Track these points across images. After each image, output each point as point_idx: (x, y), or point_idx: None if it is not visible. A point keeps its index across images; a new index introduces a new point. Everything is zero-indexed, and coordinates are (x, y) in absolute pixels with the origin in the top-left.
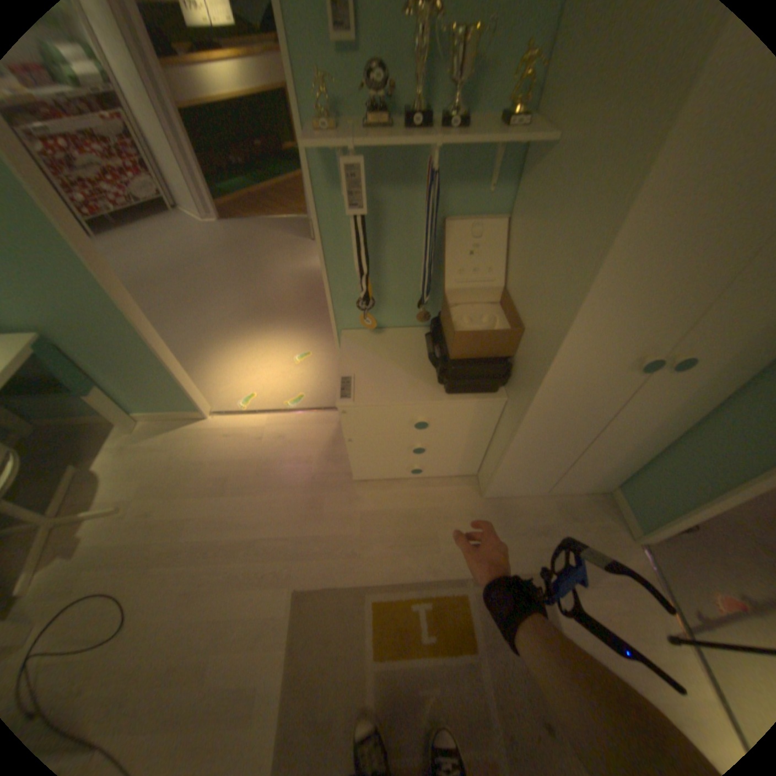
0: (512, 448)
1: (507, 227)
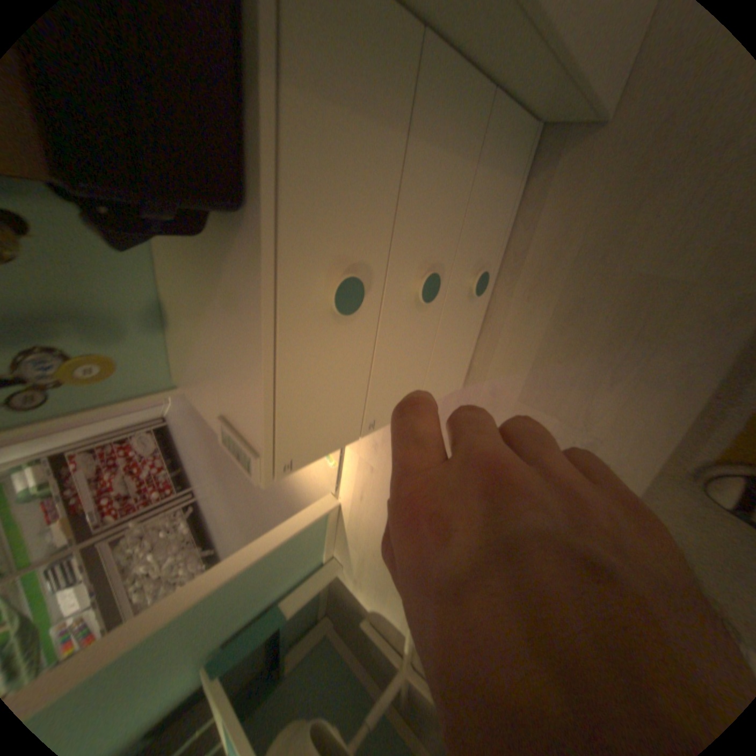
0: None
1: None
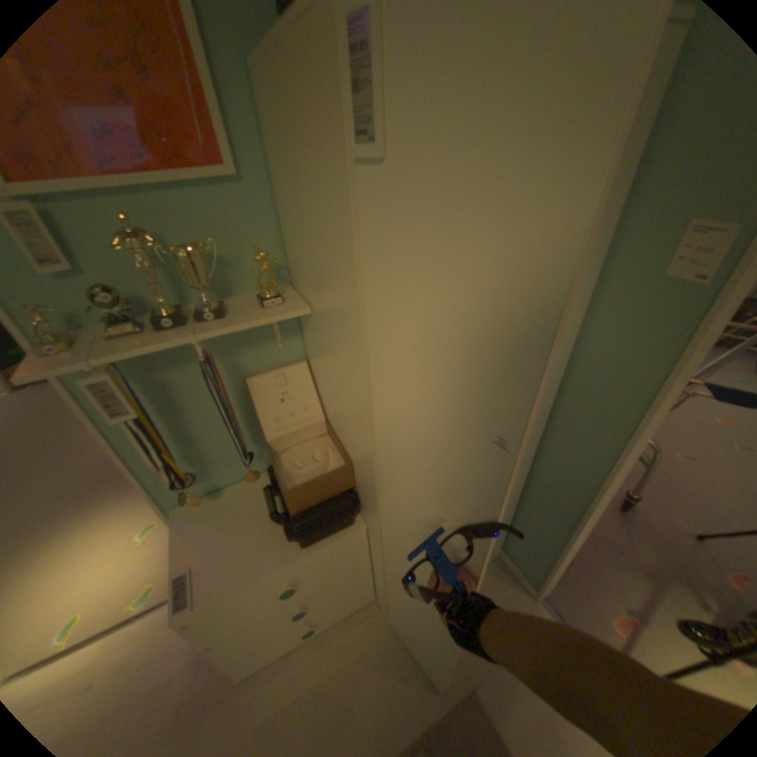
0: (389, 576)
1: (310, 368)
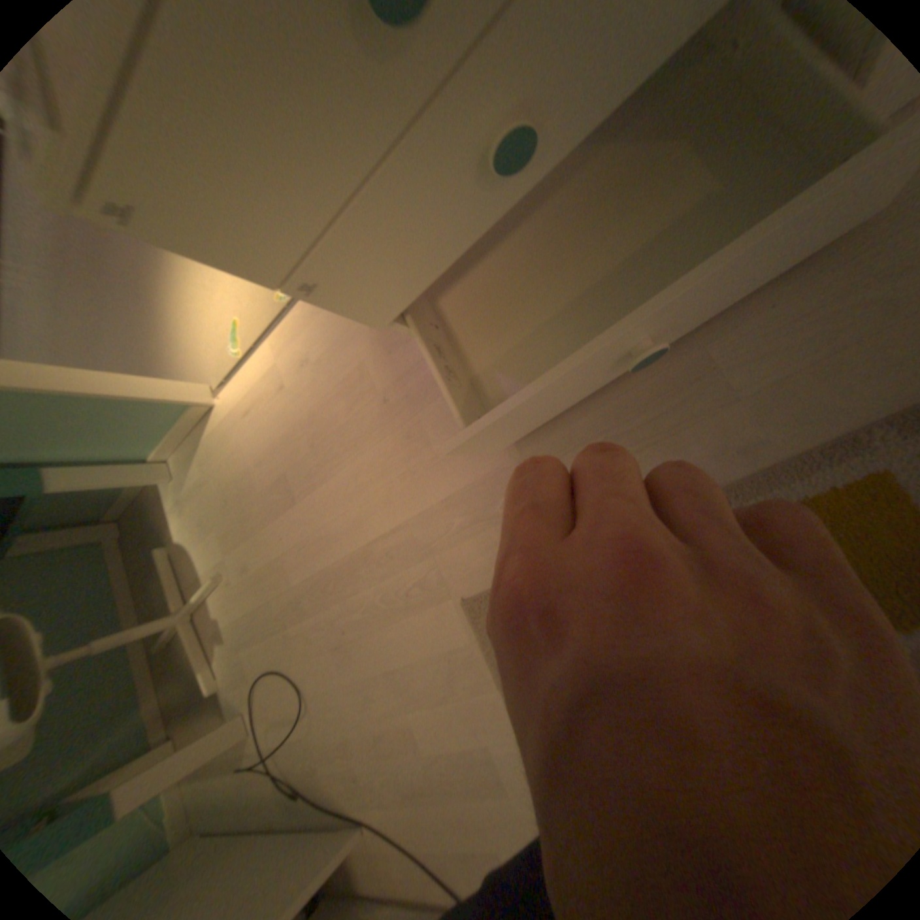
0: None
1: None
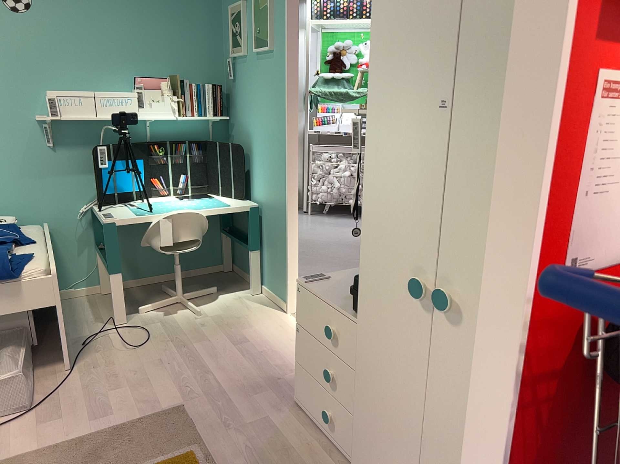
0: (357, 388)
1: None
